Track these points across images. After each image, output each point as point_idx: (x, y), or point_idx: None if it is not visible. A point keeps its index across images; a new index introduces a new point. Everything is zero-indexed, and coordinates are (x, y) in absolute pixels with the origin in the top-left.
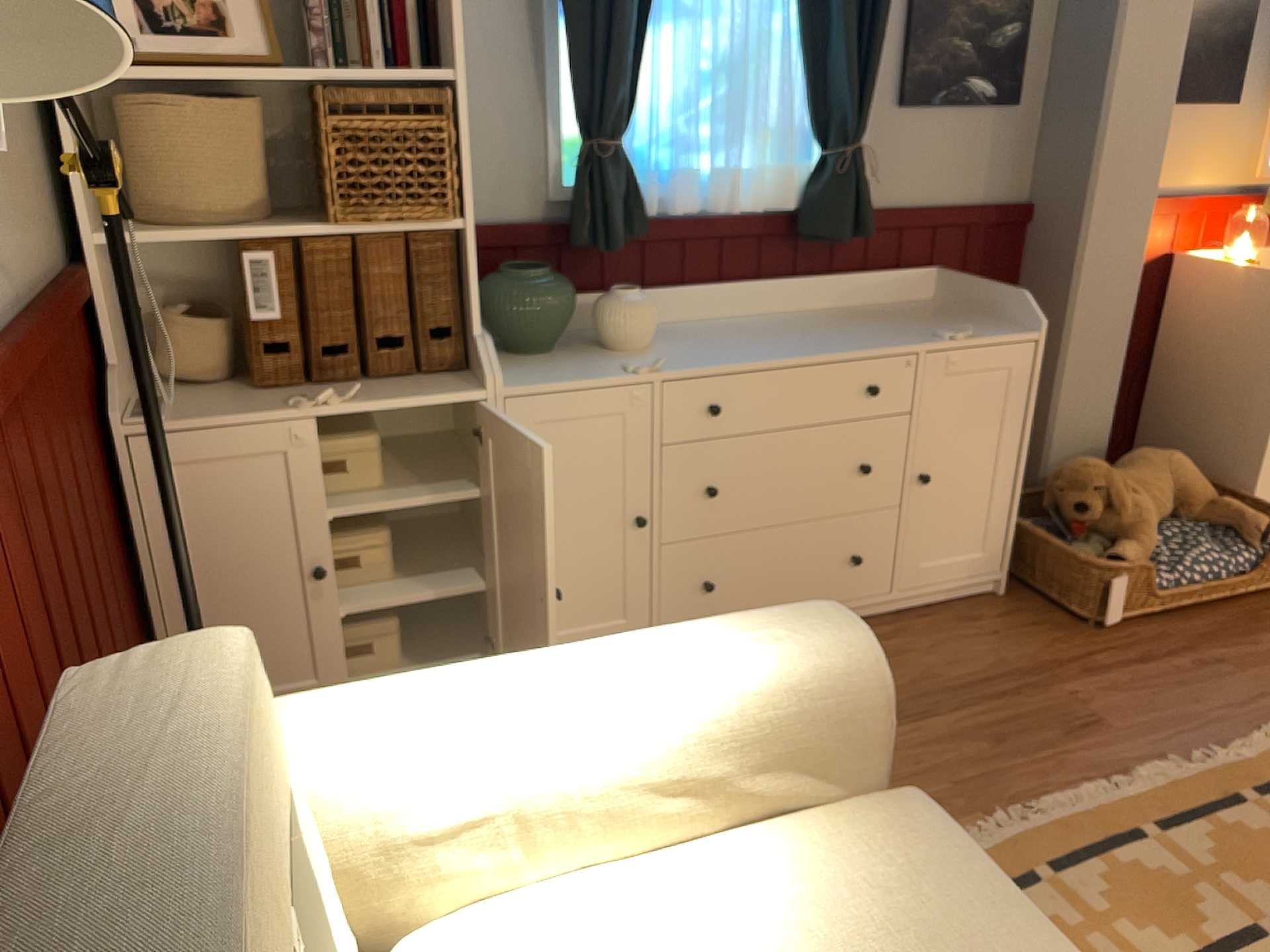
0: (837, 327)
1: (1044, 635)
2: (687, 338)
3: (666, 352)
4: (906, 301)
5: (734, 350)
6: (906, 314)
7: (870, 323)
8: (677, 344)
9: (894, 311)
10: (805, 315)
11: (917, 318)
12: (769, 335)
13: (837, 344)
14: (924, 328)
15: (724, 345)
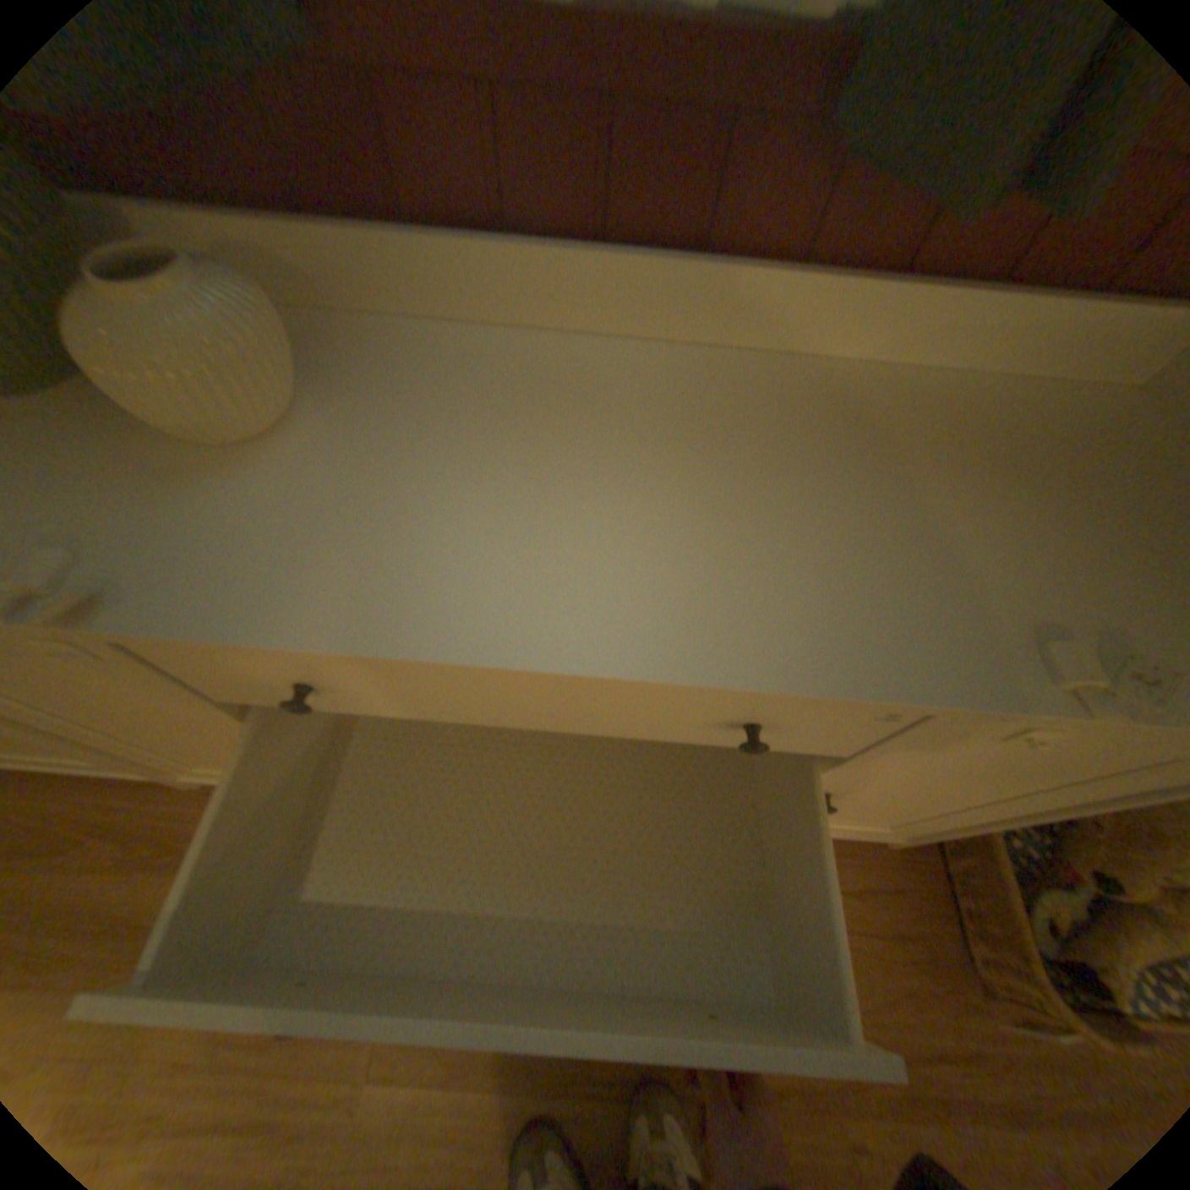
0: (802, 472)
1: (896, 972)
2: (403, 411)
3: (267, 479)
4: (1061, 379)
5: (424, 531)
6: (1025, 453)
7: (900, 479)
8: (338, 443)
9: (1007, 421)
10: (777, 377)
11: (1045, 488)
12: (600, 459)
13: (717, 597)
14: (1036, 564)
15: (434, 488)
